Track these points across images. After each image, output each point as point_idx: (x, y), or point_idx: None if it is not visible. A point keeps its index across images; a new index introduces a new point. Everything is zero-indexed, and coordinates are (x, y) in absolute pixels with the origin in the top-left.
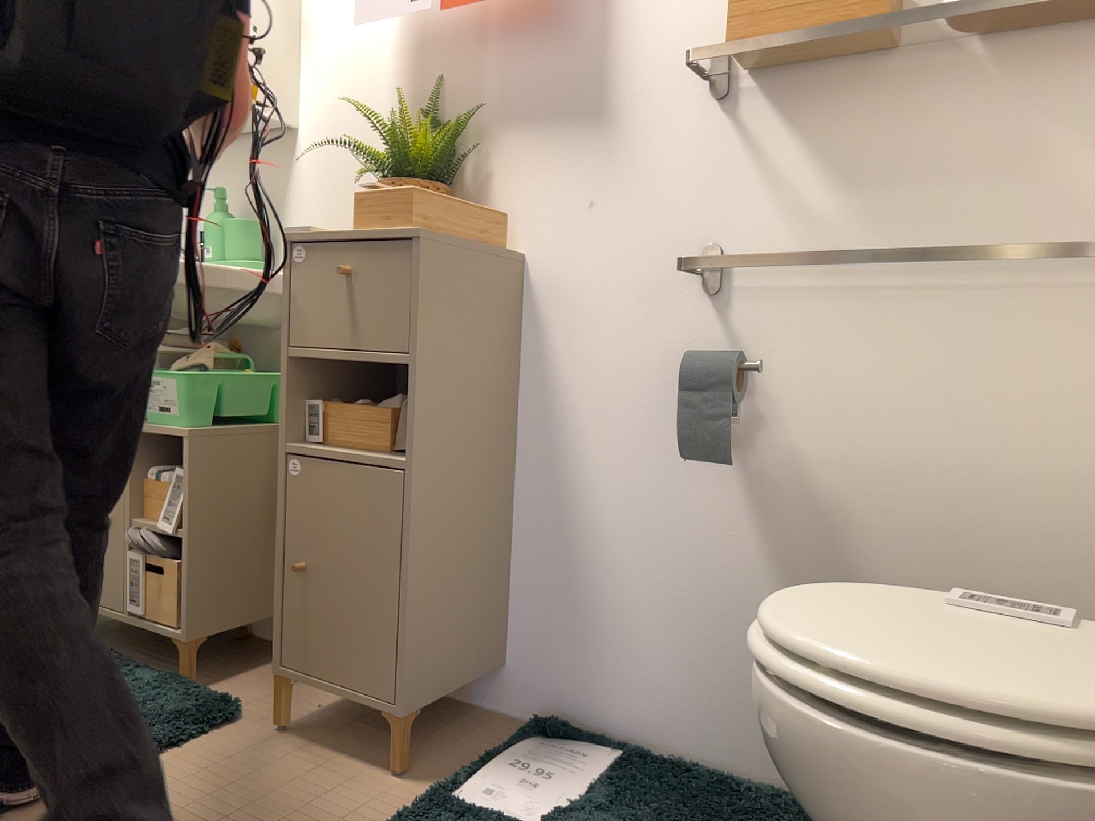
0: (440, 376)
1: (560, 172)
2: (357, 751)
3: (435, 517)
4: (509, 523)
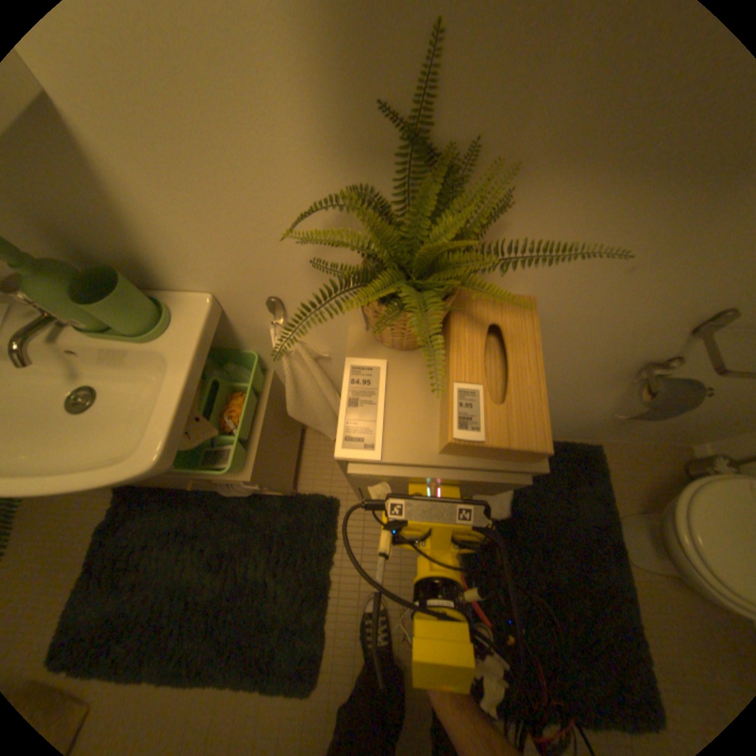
0: None
1: (617, 231)
2: None
3: None
4: None
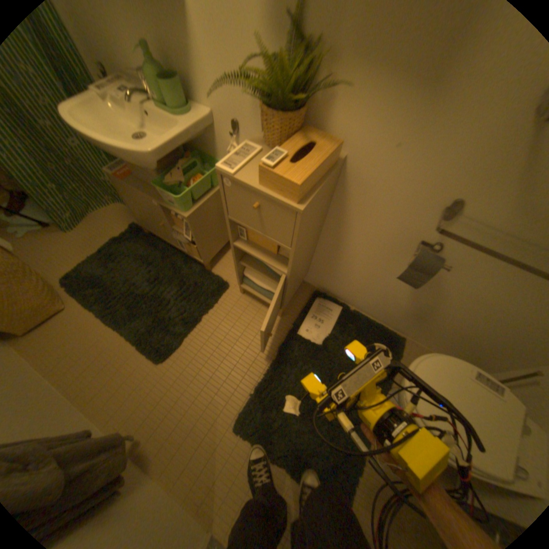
0: (301, 246)
1: (387, 112)
2: (266, 308)
3: (294, 277)
4: (315, 249)
